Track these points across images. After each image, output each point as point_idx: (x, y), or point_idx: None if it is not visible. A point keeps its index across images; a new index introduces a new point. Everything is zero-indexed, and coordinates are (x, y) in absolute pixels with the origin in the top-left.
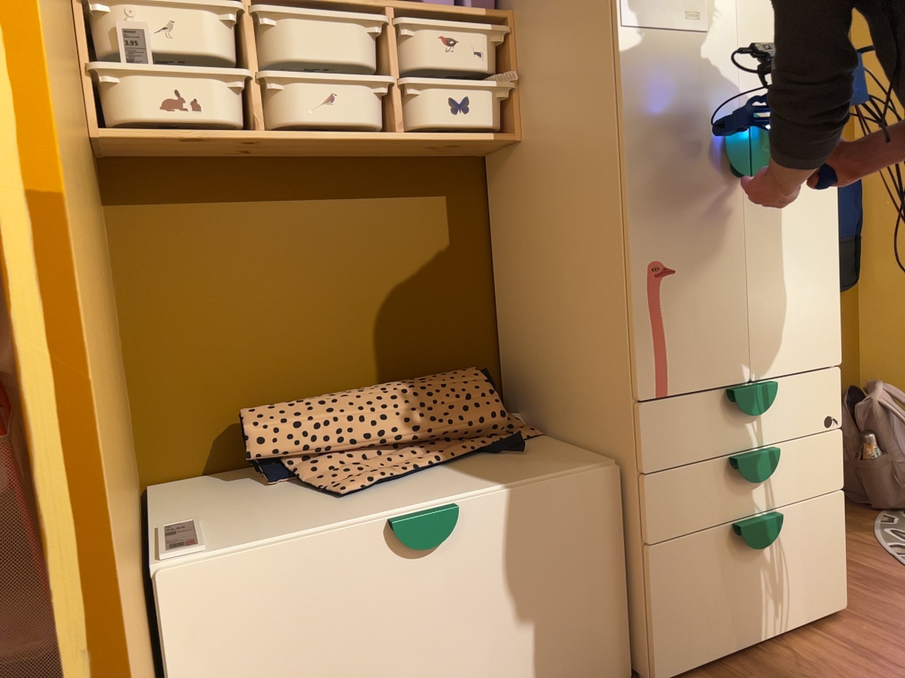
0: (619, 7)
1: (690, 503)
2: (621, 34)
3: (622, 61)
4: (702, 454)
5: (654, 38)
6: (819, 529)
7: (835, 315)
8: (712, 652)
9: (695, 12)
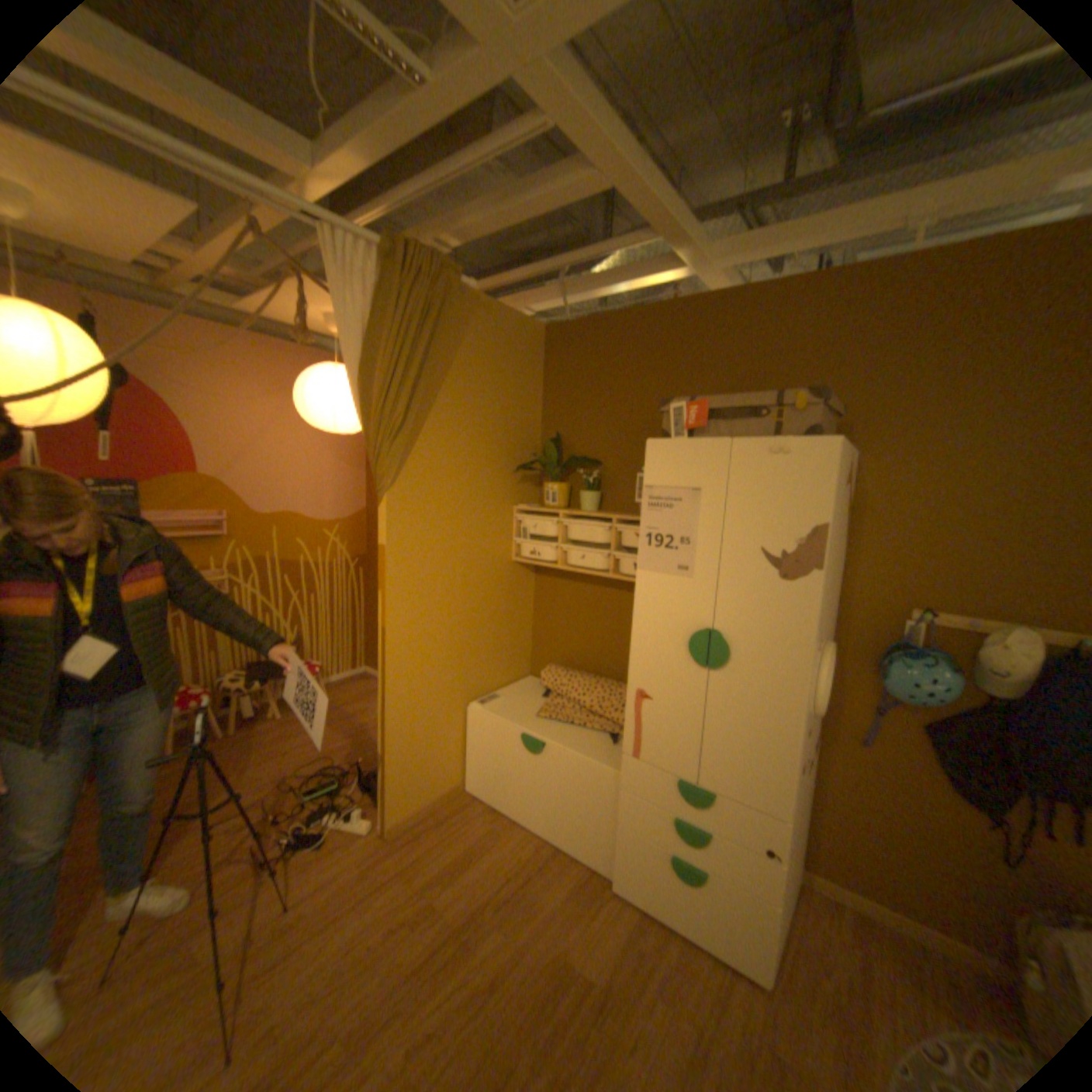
0: (639, 559)
1: (646, 823)
2: (638, 573)
3: (637, 586)
4: (658, 803)
5: (656, 577)
6: (750, 918)
7: (789, 788)
8: (649, 910)
9: (685, 566)
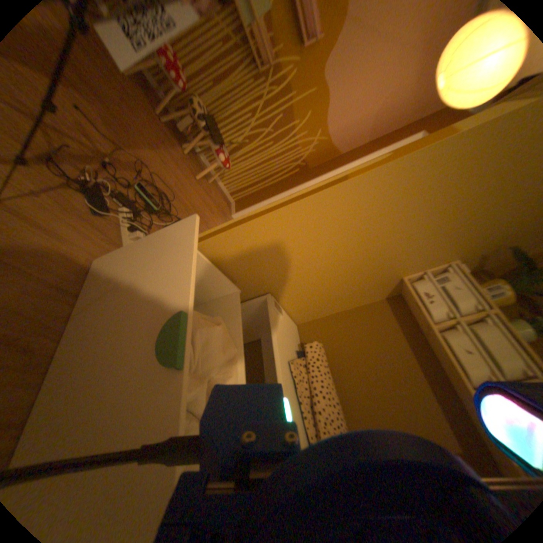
0: None
1: None
2: None
3: None
4: None
5: None
6: None
7: None
8: None
9: None
